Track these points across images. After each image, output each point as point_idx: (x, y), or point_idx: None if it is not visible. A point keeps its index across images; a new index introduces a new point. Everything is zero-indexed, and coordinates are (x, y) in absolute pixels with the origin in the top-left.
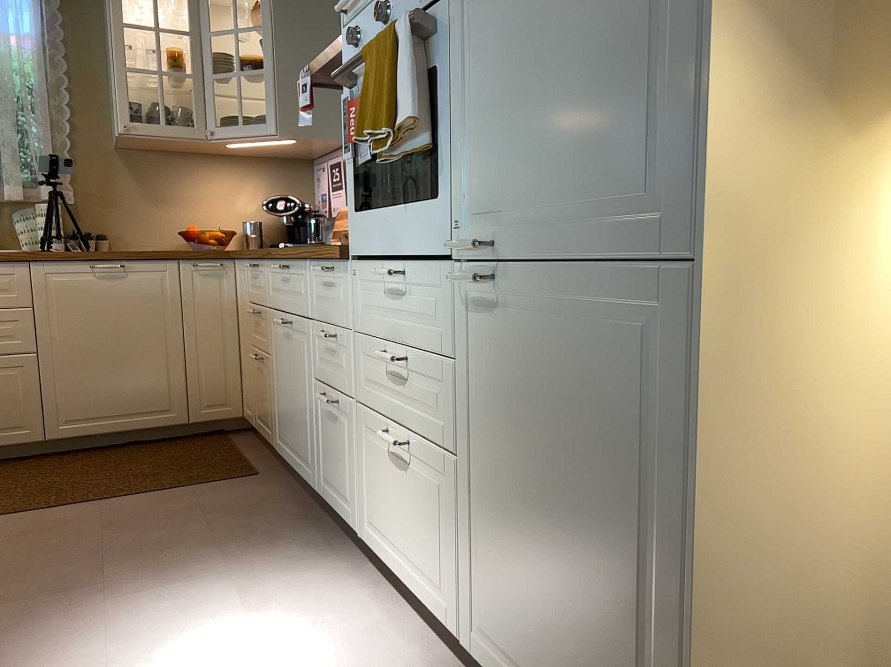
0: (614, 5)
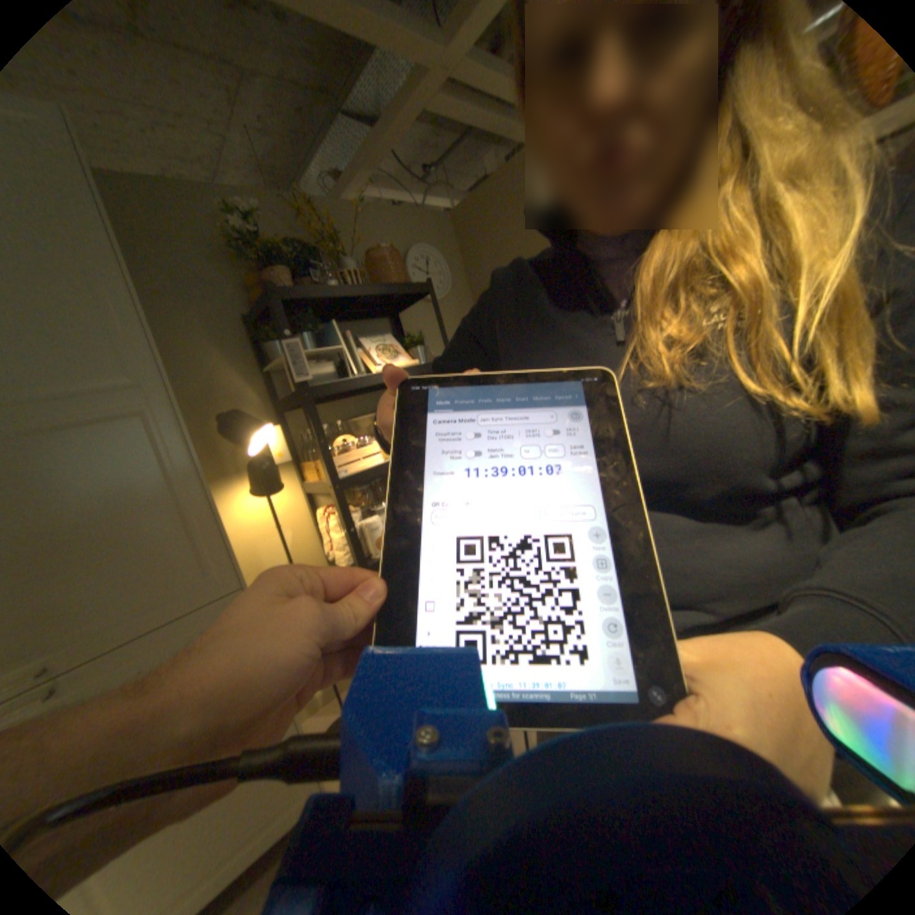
0: (130, 511)
